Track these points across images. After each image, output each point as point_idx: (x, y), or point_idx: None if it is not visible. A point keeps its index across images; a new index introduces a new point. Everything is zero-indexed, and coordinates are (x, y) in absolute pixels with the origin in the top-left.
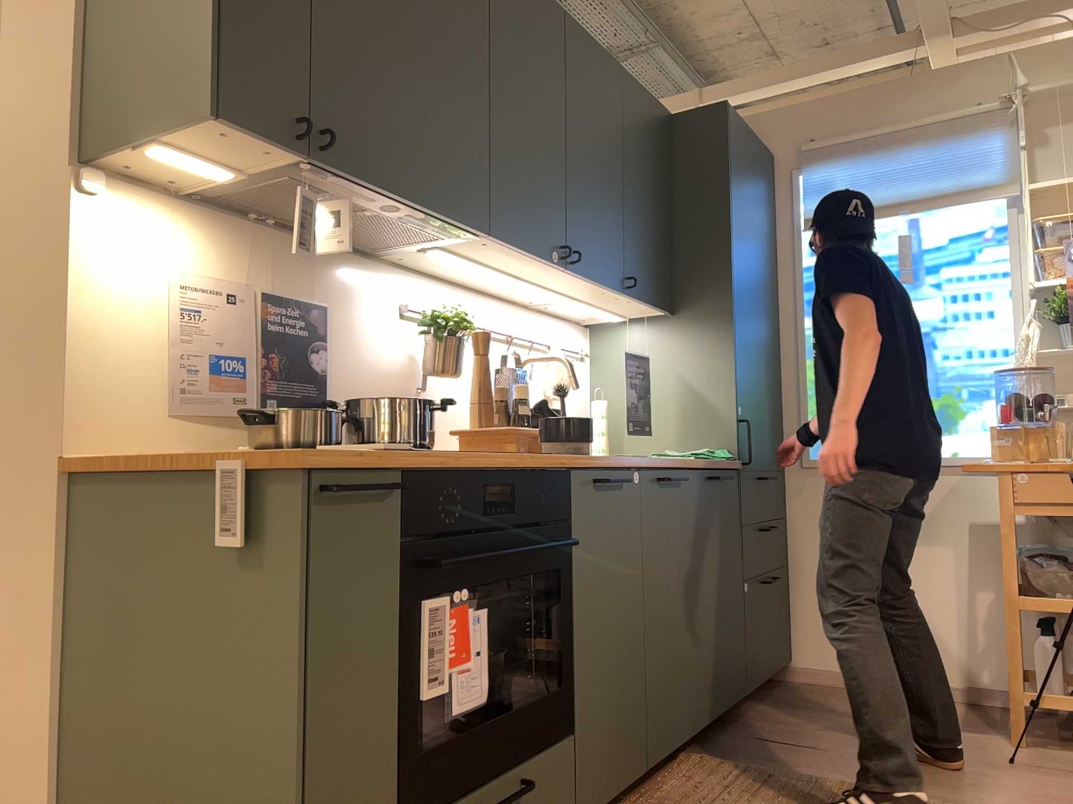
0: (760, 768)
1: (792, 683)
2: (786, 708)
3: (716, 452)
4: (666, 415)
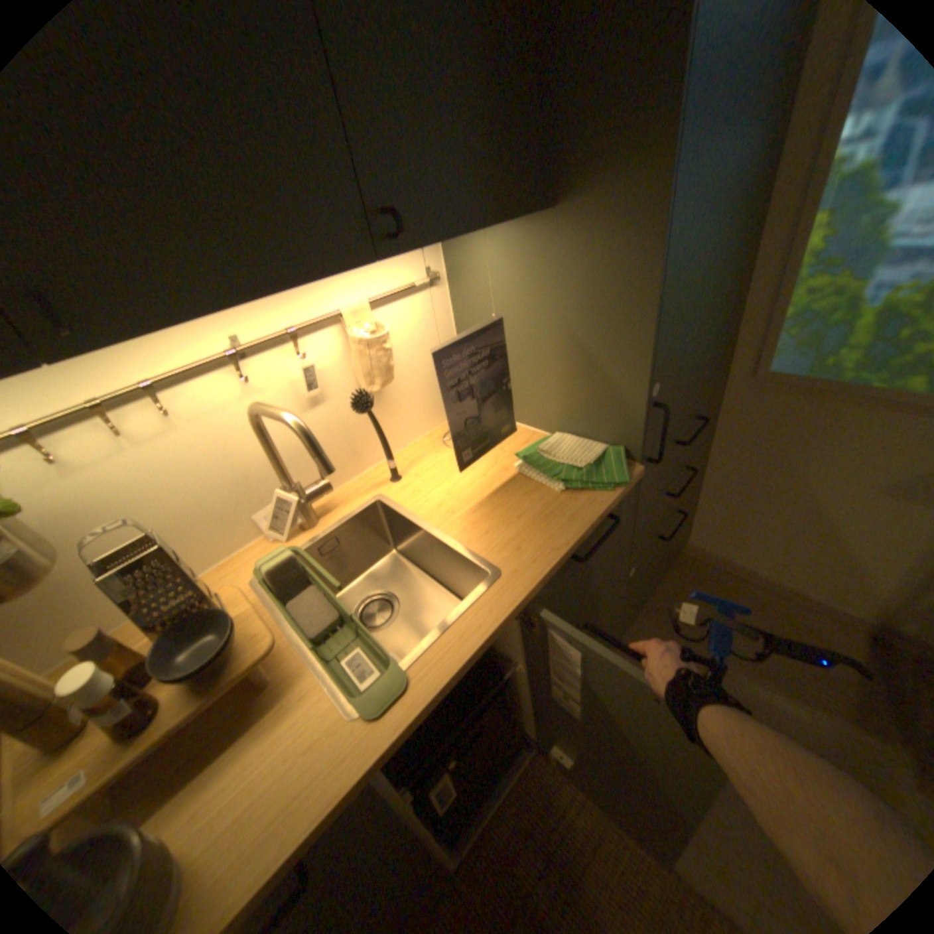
0: (596, 811)
1: (681, 558)
2: (662, 625)
3: (603, 454)
4: (543, 376)
